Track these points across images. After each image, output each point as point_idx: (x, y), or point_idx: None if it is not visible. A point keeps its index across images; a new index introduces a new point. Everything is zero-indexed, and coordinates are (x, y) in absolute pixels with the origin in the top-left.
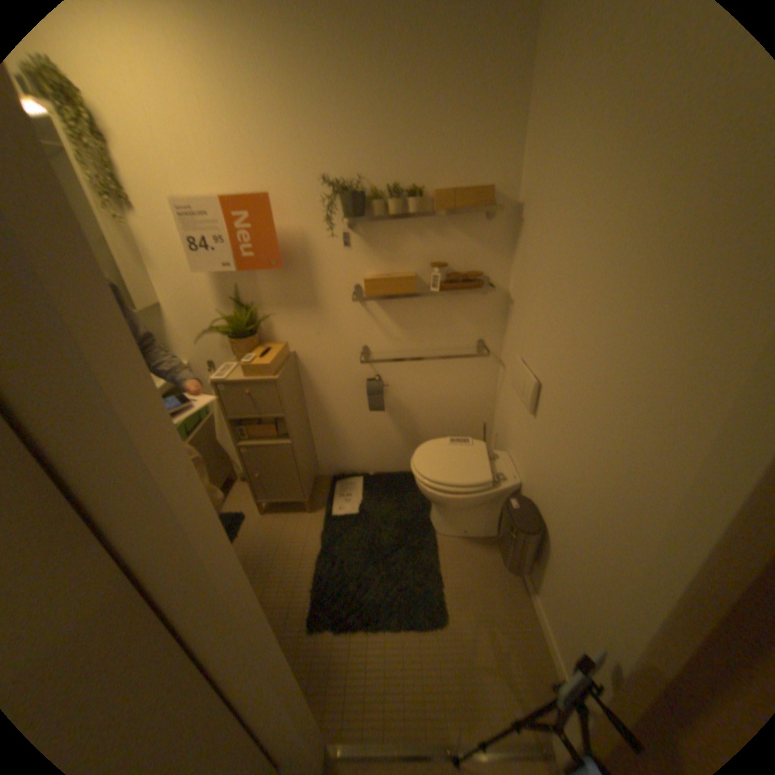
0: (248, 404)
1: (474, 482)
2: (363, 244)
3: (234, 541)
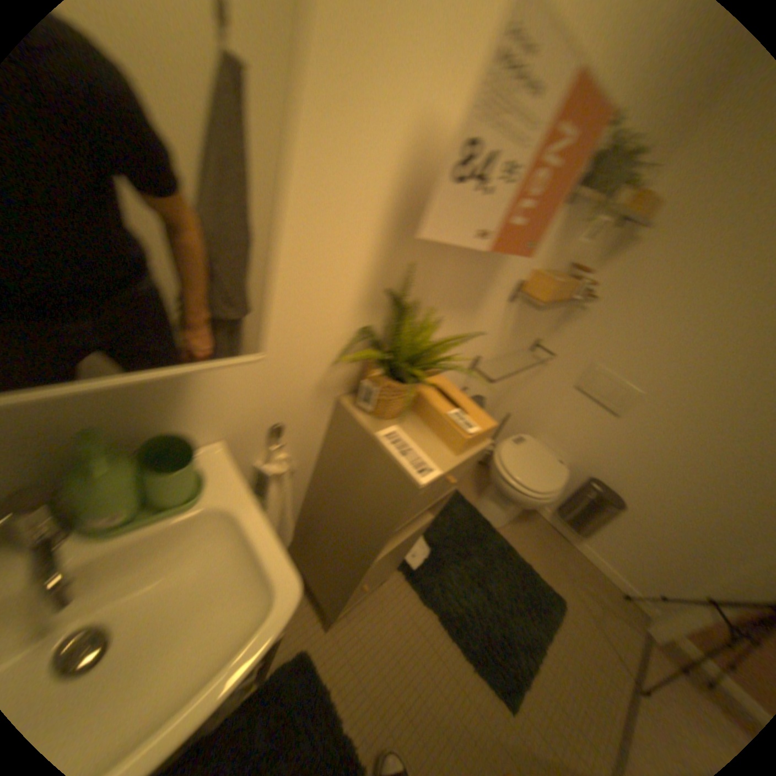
0: (435, 495)
1: (565, 480)
2: (560, 228)
3: (335, 701)
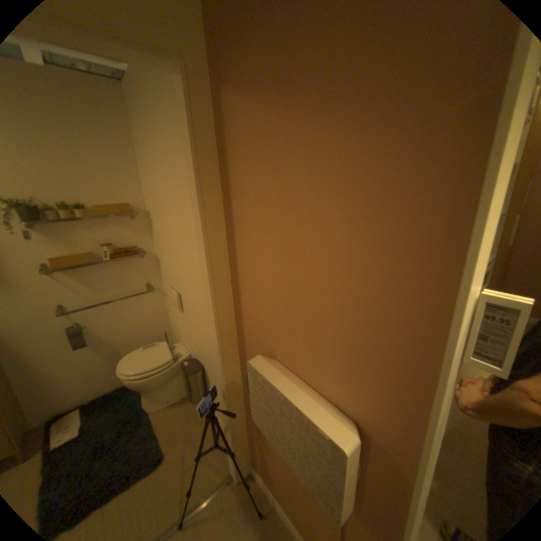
0: None
1: (161, 364)
2: (45, 238)
3: None
